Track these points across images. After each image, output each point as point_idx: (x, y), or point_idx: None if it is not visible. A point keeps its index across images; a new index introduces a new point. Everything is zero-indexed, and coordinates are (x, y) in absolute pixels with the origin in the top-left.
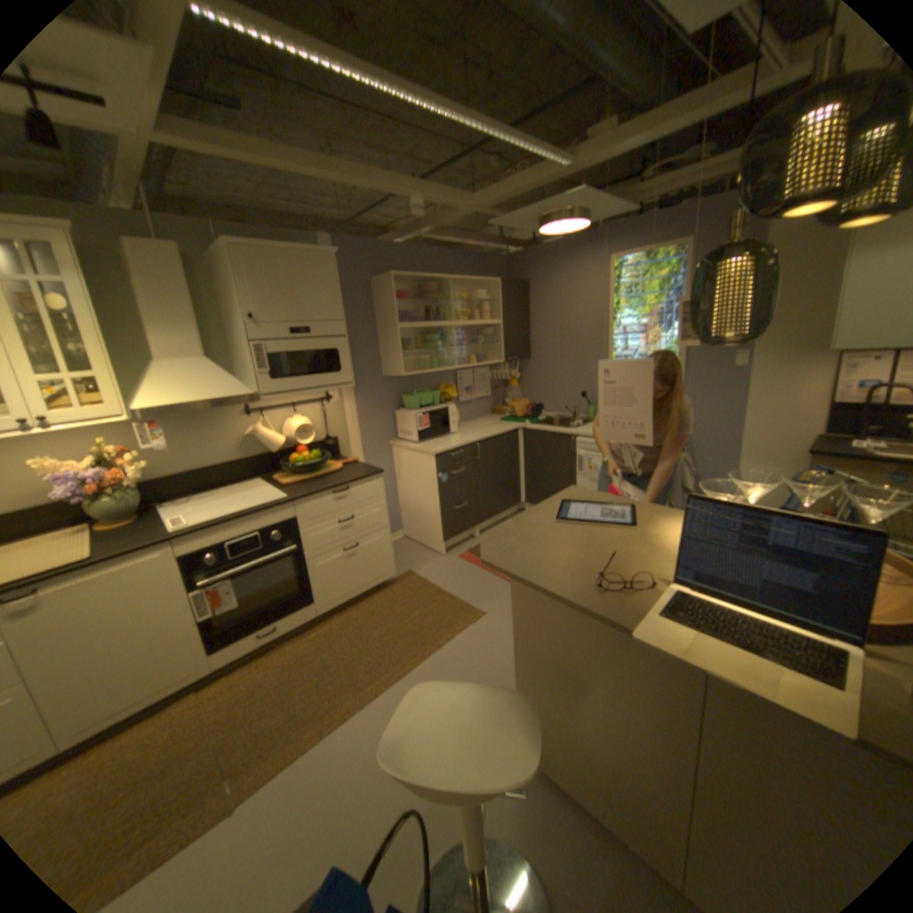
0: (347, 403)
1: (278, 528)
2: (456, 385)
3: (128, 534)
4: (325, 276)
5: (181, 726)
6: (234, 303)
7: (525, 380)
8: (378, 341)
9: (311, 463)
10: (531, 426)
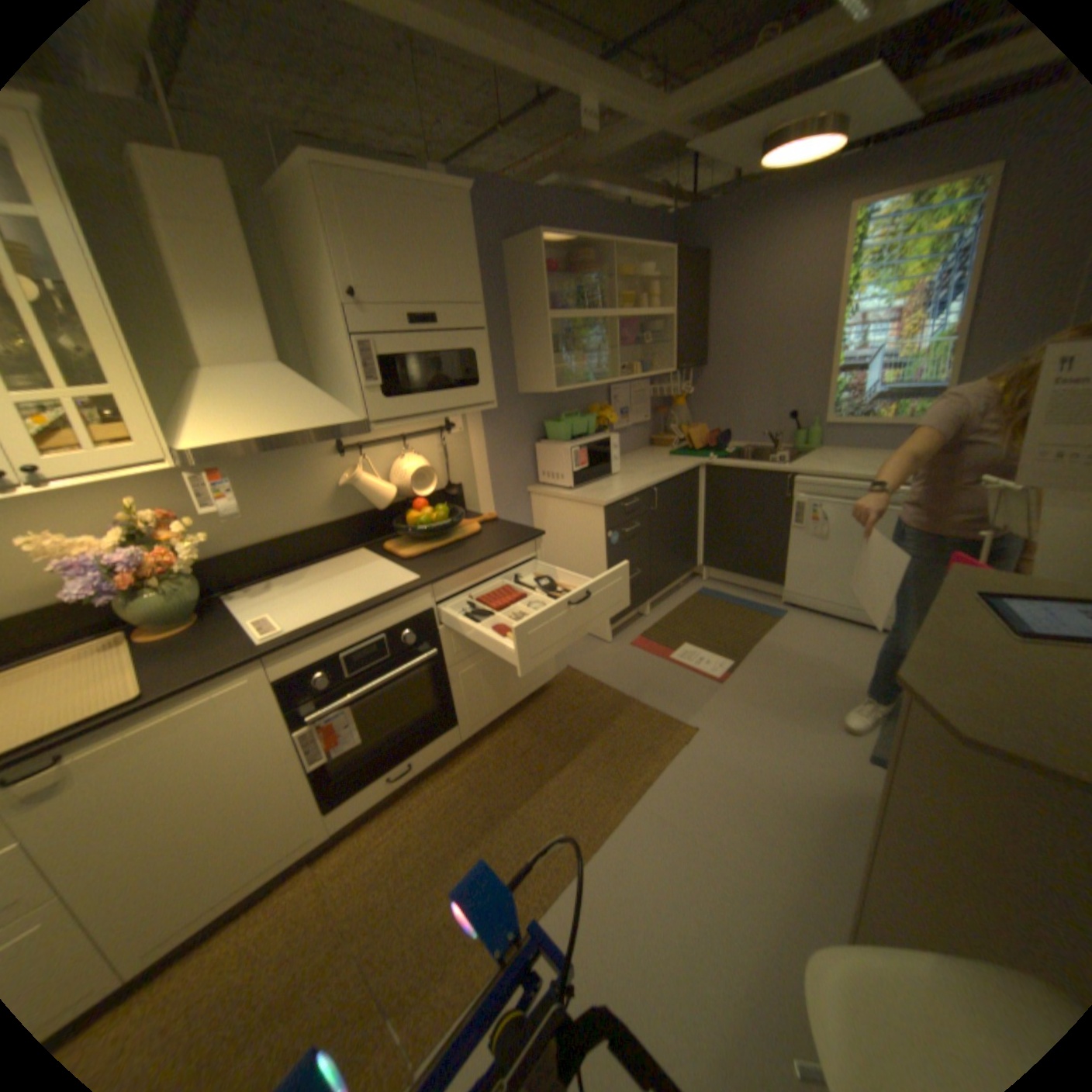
0: (473, 433)
1: (410, 624)
2: (610, 404)
3: (190, 647)
4: (456, 226)
5: (299, 923)
6: (321, 268)
7: (696, 396)
8: (513, 340)
9: (436, 523)
10: (716, 460)
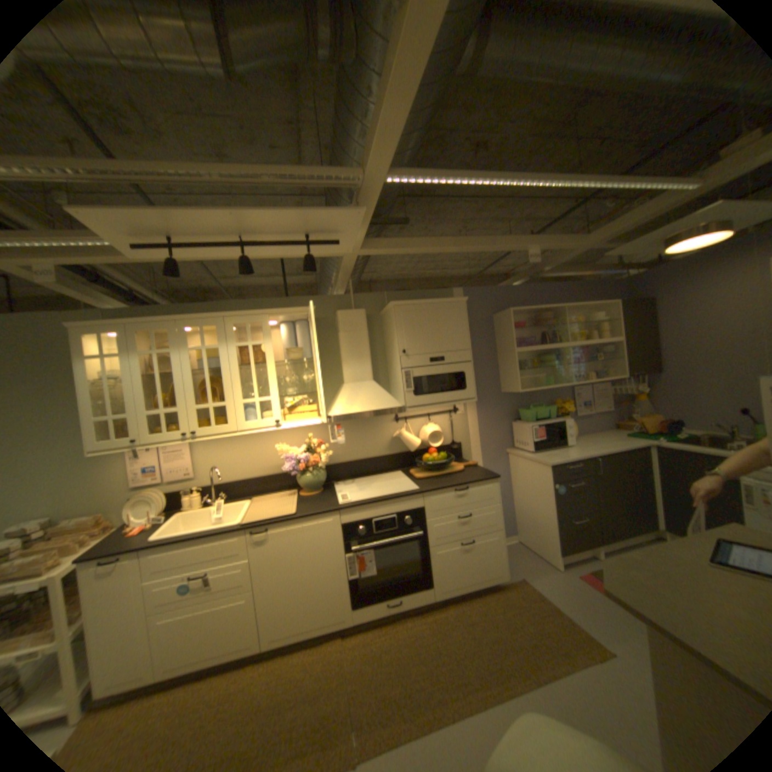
0: (470, 414)
1: (411, 514)
2: (574, 399)
3: (317, 501)
4: (457, 318)
5: (330, 665)
6: (394, 343)
7: (658, 394)
8: (498, 363)
9: (439, 463)
10: (669, 443)
